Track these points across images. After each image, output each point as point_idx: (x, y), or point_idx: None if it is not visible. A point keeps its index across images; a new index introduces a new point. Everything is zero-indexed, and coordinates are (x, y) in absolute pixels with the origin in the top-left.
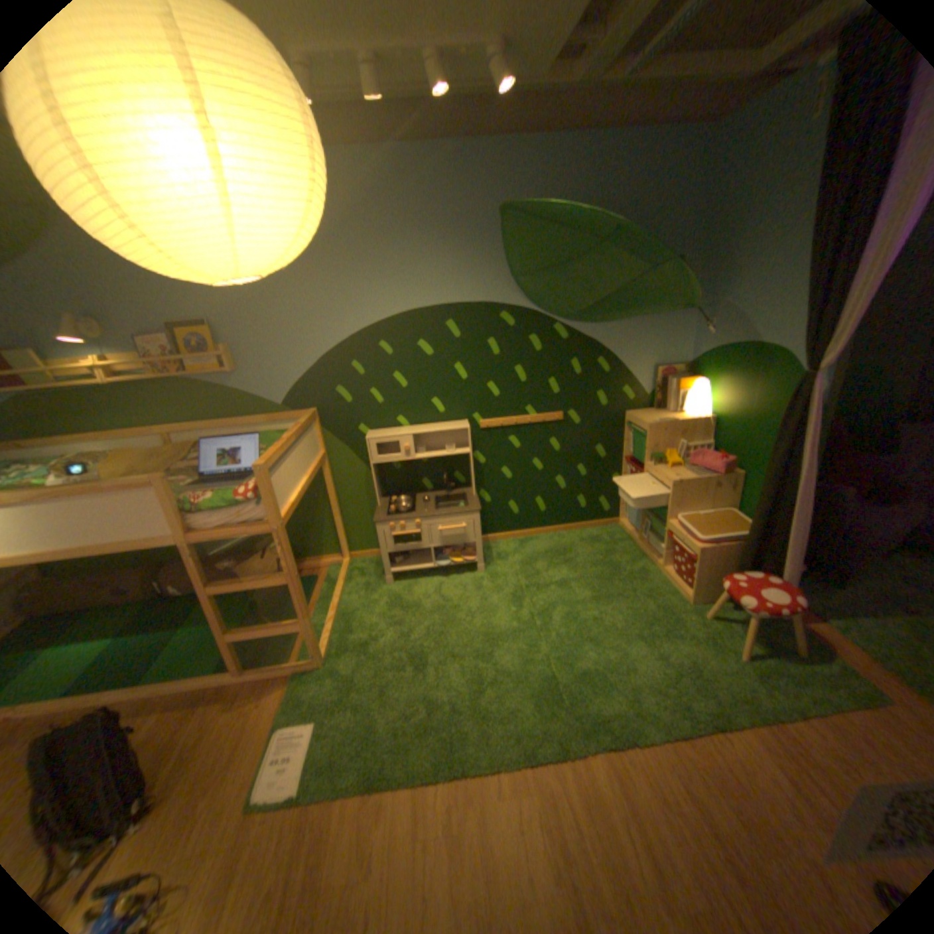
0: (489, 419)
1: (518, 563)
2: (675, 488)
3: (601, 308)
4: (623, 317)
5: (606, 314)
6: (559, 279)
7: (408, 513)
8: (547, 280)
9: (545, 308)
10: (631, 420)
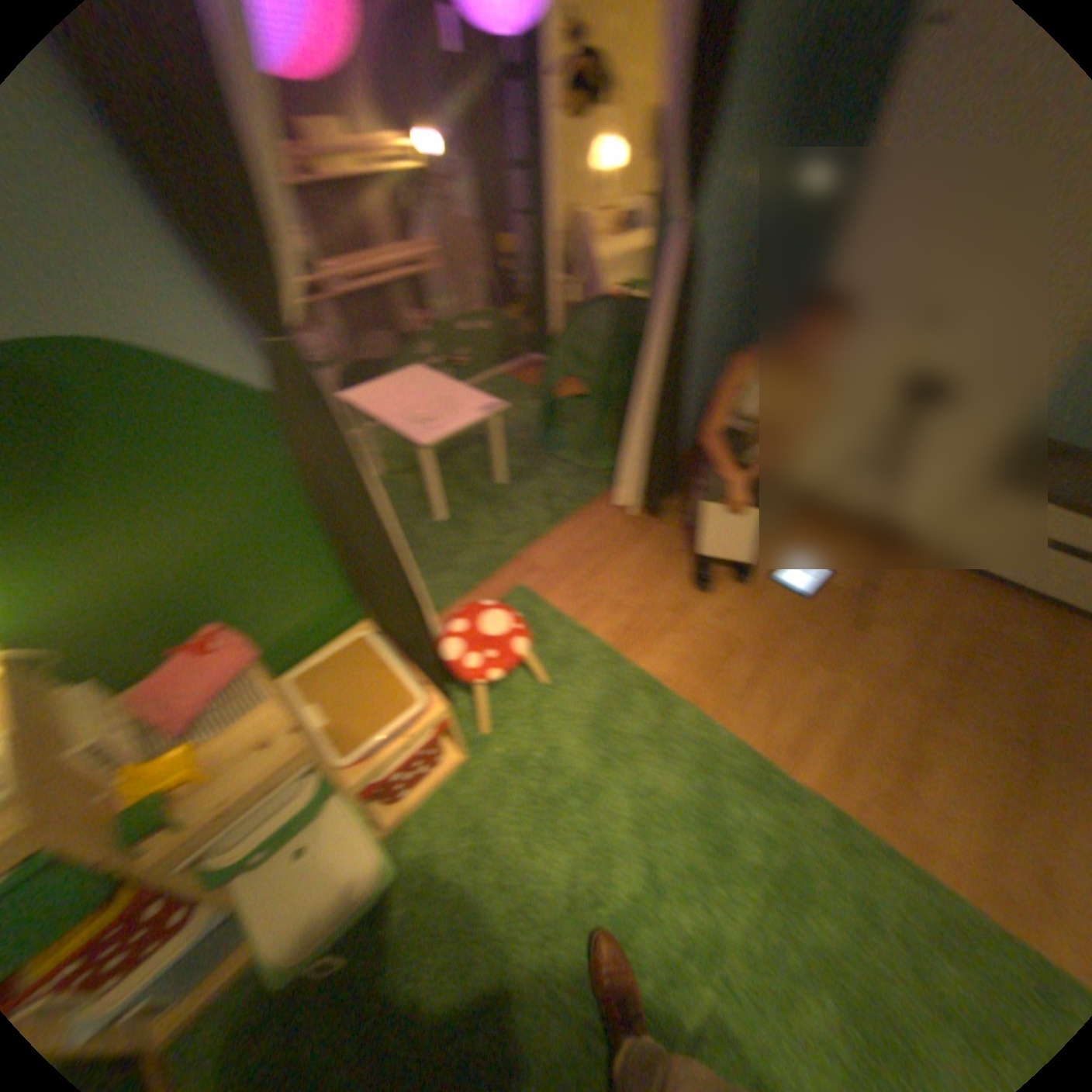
0: None
1: None
2: (315, 741)
3: None
4: None
5: None
6: None
7: None
8: None
9: None
10: None
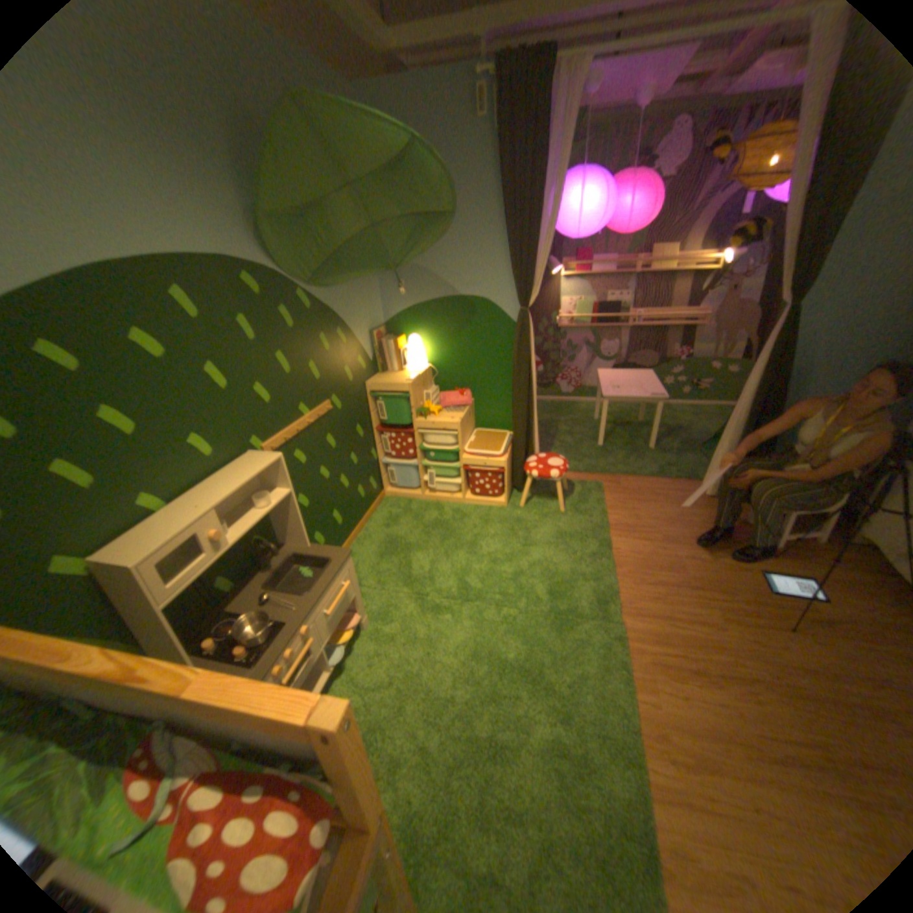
0: (269, 437)
1: (375, 586)
2: (460, 428)
3: (329, 270)
4: (345, 281)
5: (334, 277)
6: (300, 229)
7: (272, 634)
8: (289, 227)
9: (287, 269)
10: (378, 388)
